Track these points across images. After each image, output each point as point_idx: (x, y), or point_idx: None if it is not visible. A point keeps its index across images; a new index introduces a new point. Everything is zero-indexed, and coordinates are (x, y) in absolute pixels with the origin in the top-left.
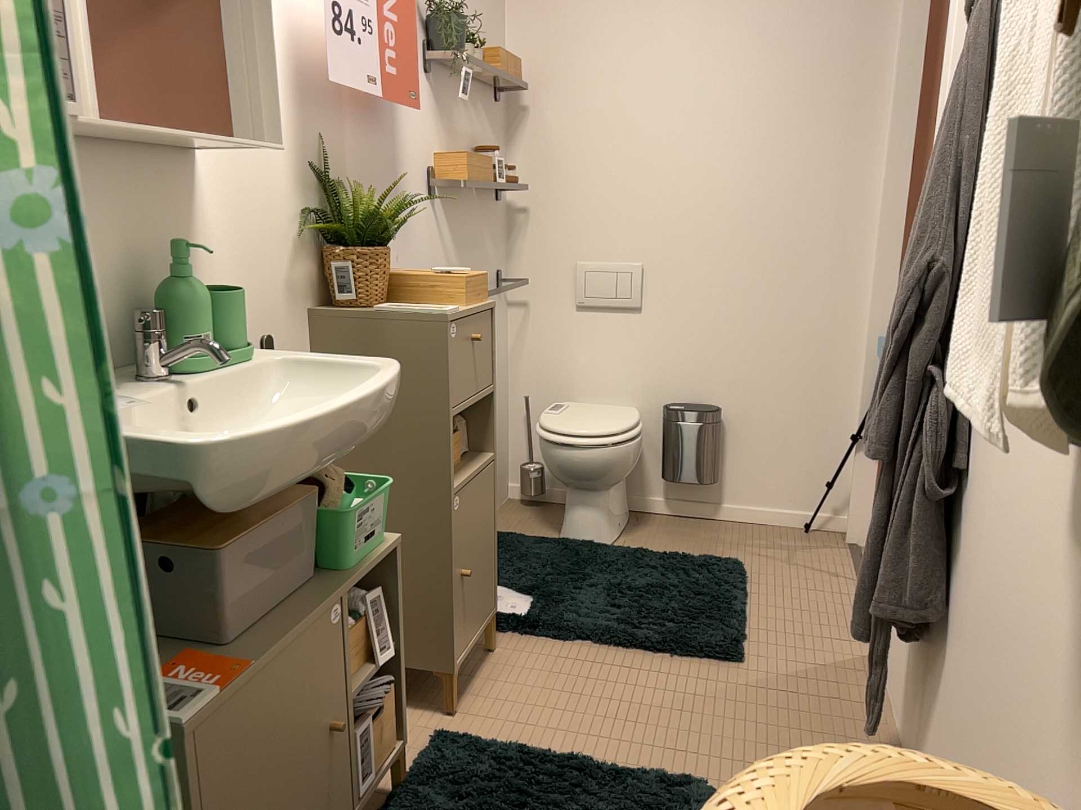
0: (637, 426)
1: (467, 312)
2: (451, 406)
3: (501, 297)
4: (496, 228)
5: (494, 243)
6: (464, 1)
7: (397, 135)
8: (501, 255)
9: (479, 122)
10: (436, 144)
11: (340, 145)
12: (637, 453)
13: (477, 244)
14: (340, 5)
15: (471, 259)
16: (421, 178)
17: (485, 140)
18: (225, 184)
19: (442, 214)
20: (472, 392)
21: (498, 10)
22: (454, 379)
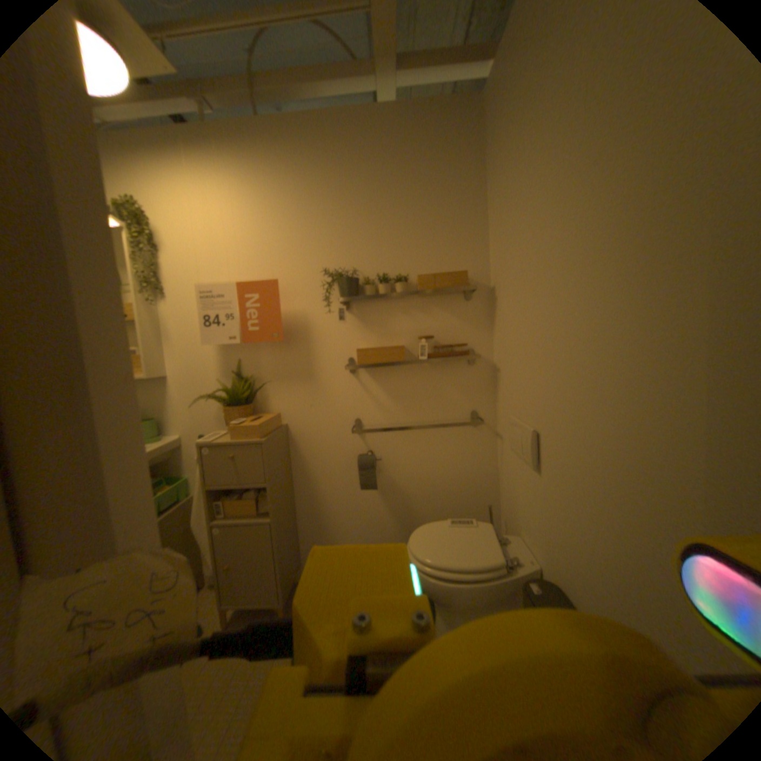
0: (462, 573)
1: (220, 444)
2: (203, 485)
3: (482, 427)
4: (470, 381)
5: (465, 391)
6: (405, 248)
7: (310, 345)
8: (481, 399)
9: (432, 316)
10: (360, 341)
11: (254, 359)
12: (453, 595)
13: (429, 393)
14: (205, 313)
15: (420, 403)
16: (339, 362)
17: (446, 325)
18: (179, 384)
19: (368, 379)
20: (232, 483)
21: (473, 231)
22: (208, 474)
